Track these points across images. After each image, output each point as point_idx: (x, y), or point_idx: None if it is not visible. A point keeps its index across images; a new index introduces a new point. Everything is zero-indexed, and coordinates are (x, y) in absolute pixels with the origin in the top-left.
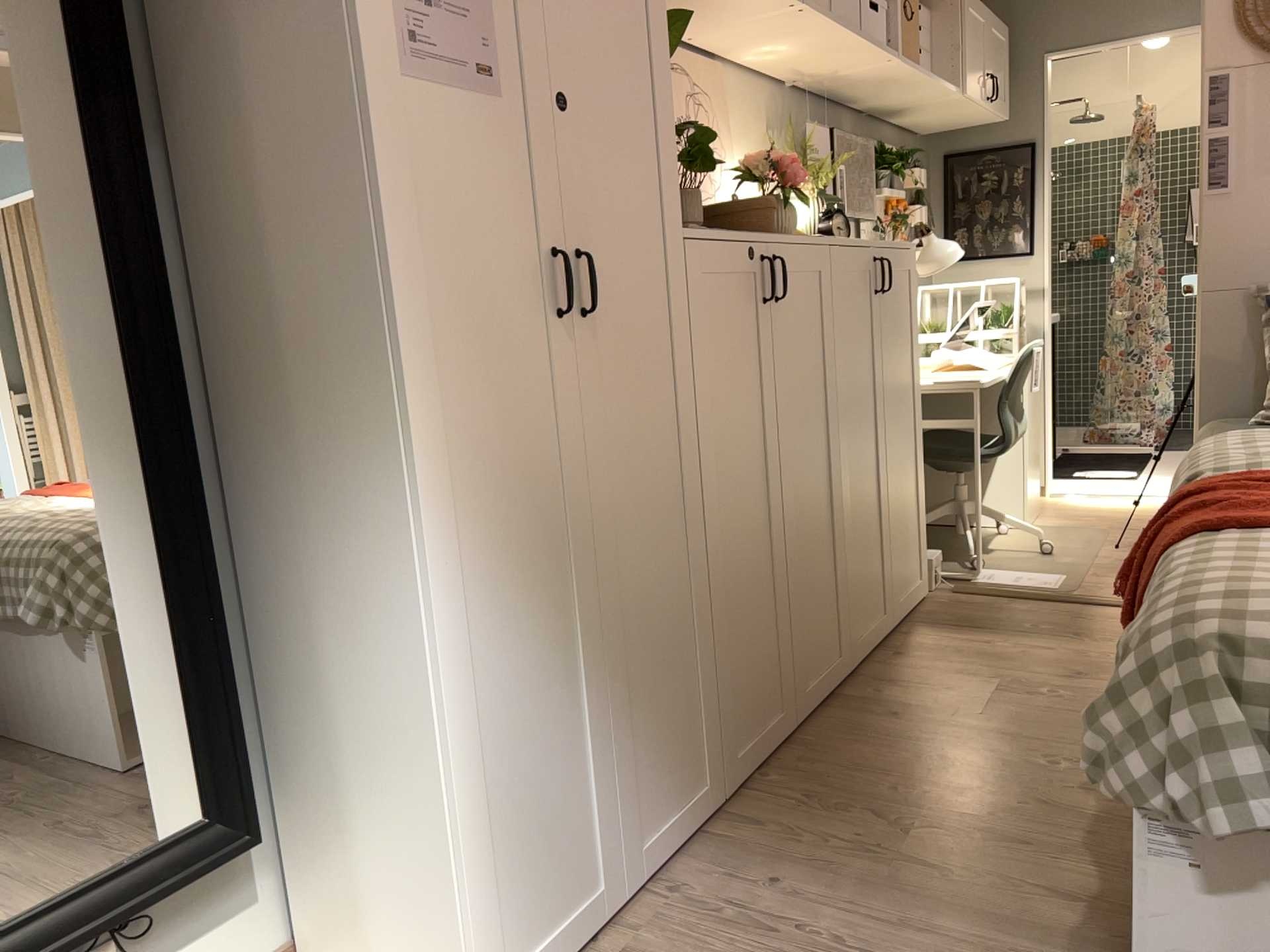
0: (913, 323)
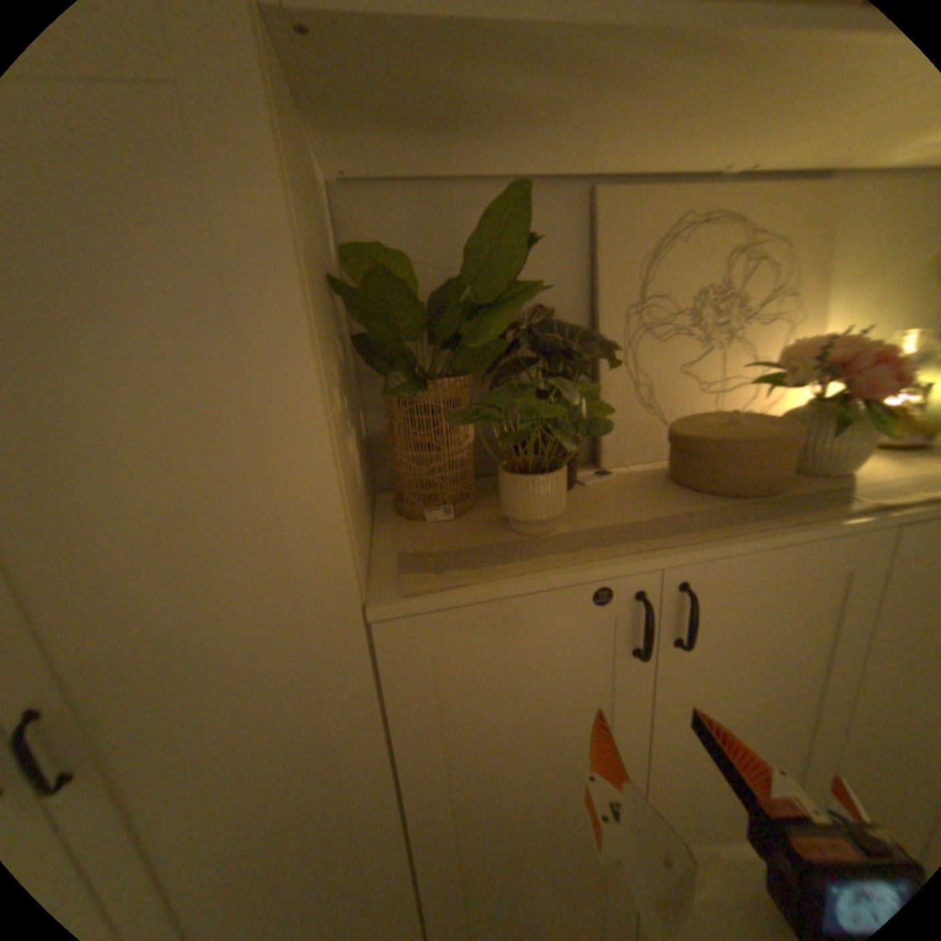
0: None
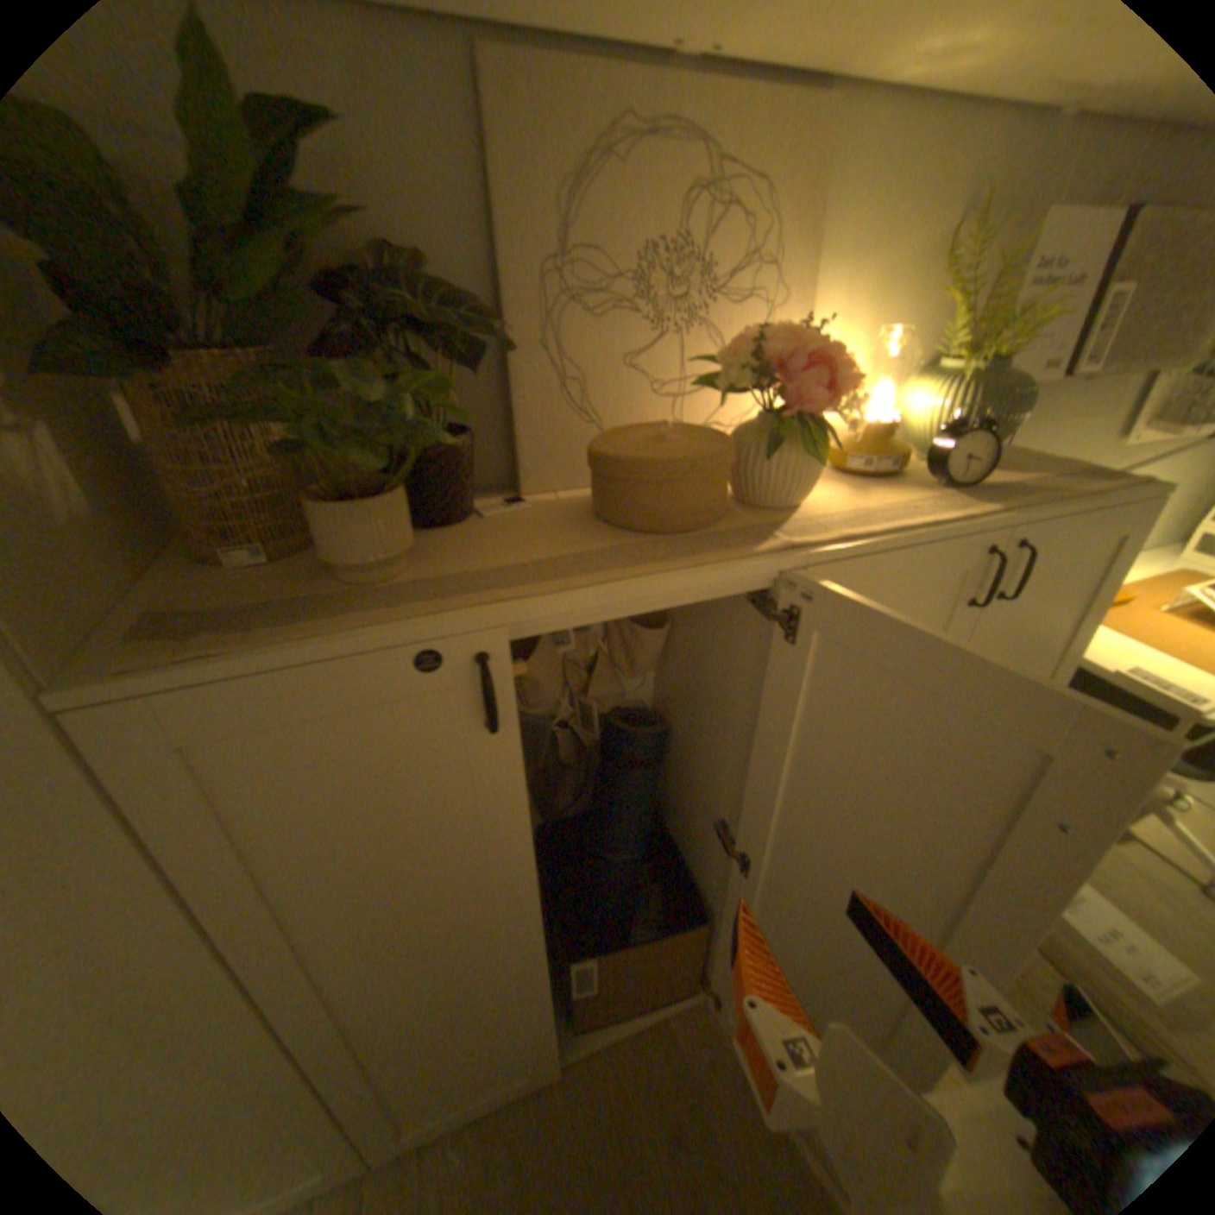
0: (1101, 617)
